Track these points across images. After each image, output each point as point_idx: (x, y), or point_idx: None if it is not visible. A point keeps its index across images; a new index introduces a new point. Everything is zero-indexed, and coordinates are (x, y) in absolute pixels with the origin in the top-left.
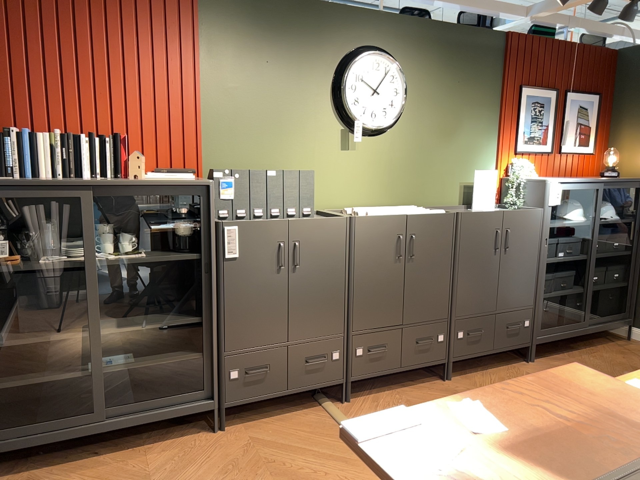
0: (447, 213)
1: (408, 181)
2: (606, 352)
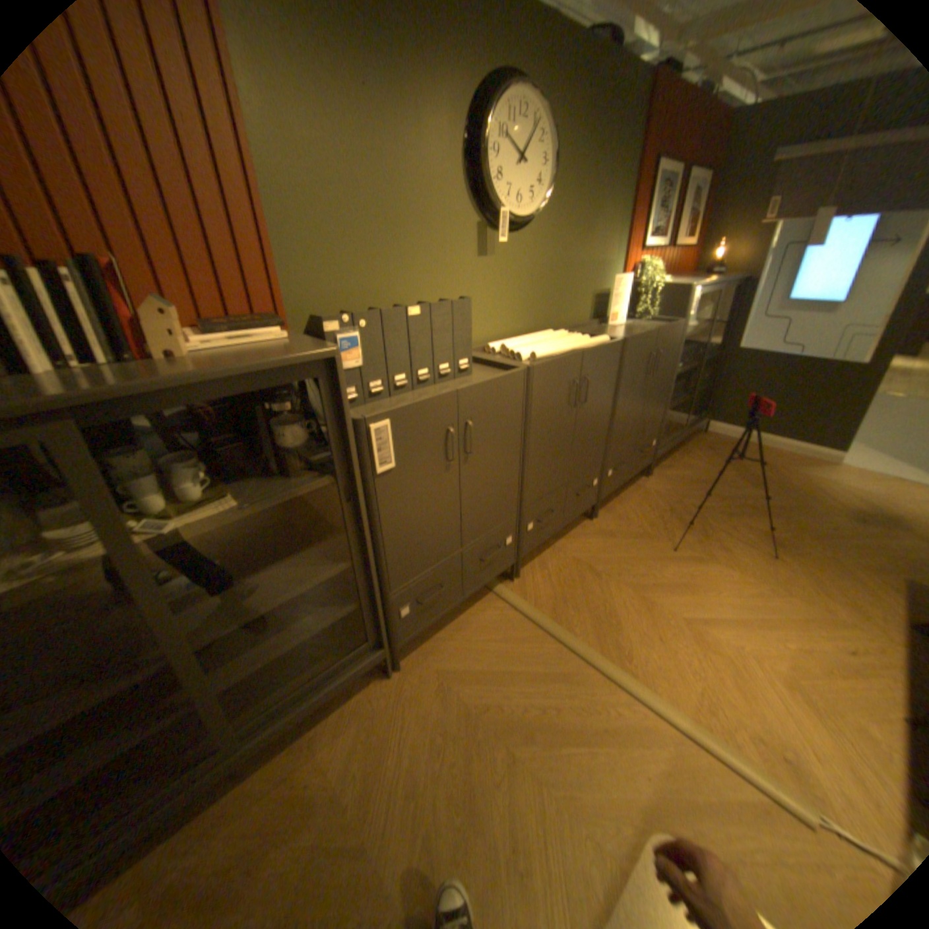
0: (614, 340)
1: (547, 296)
2: (699, 451)
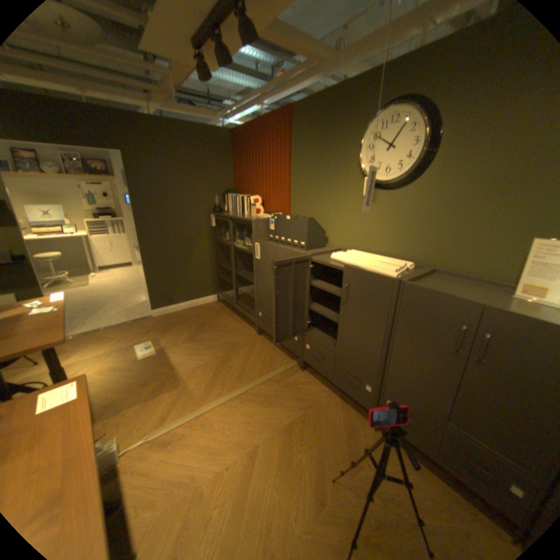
0: (391, 276)
1: (430, 238)
2: None
